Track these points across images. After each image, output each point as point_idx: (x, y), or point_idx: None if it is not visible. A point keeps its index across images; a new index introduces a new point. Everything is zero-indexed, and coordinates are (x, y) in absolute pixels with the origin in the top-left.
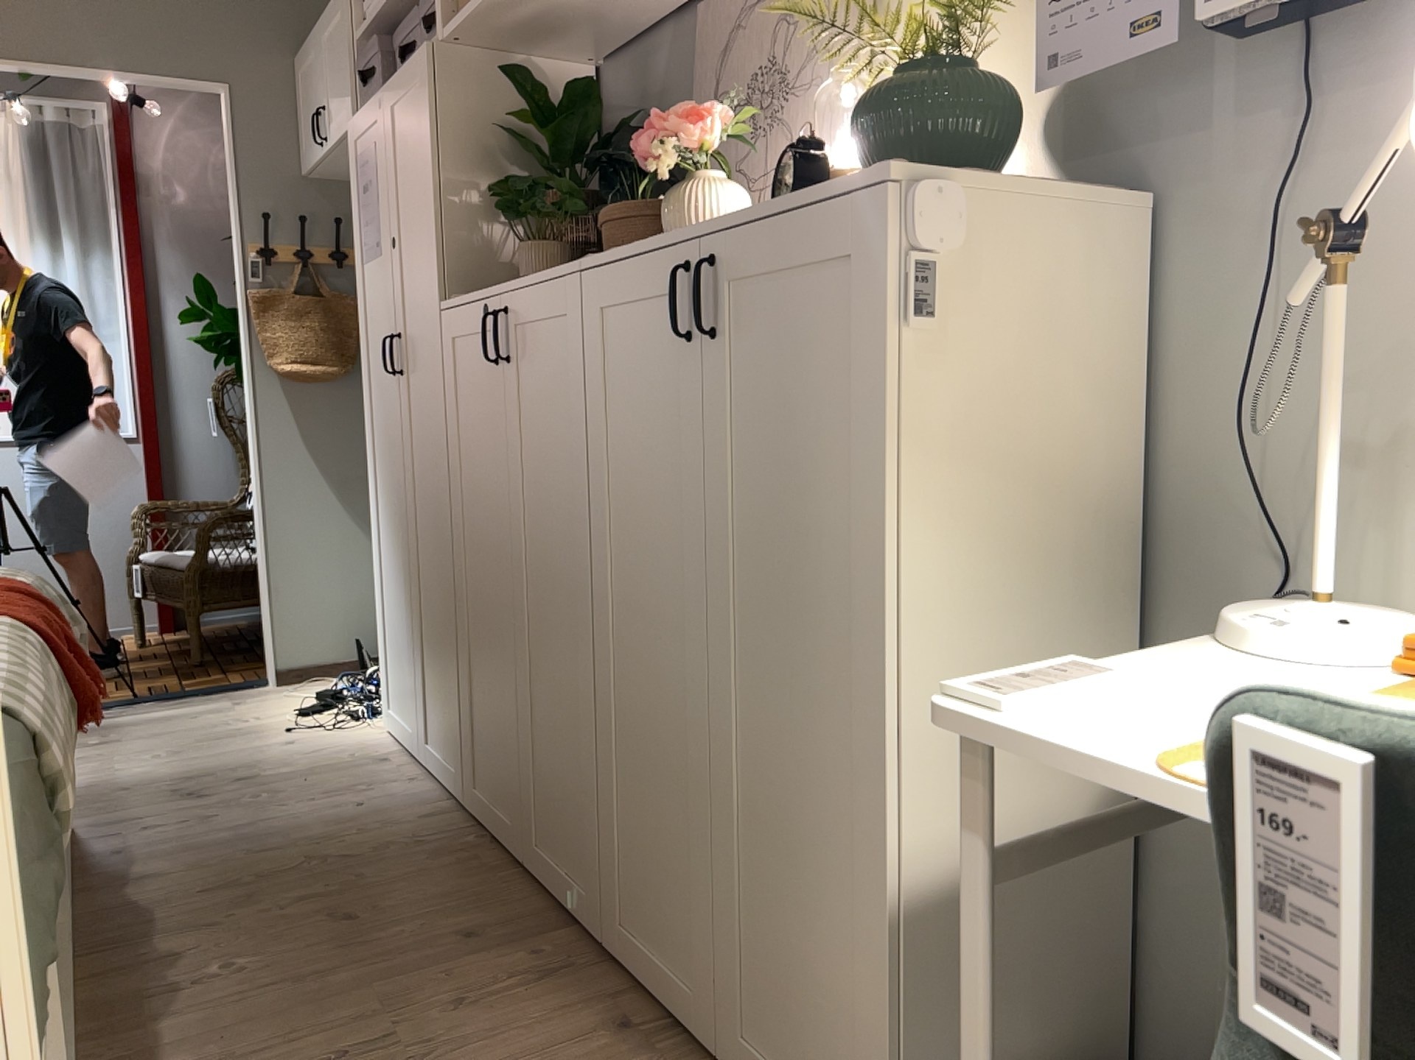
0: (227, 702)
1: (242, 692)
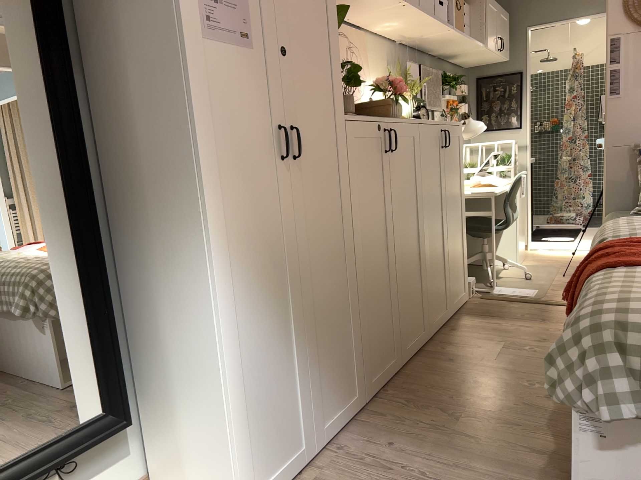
0: None
1: None
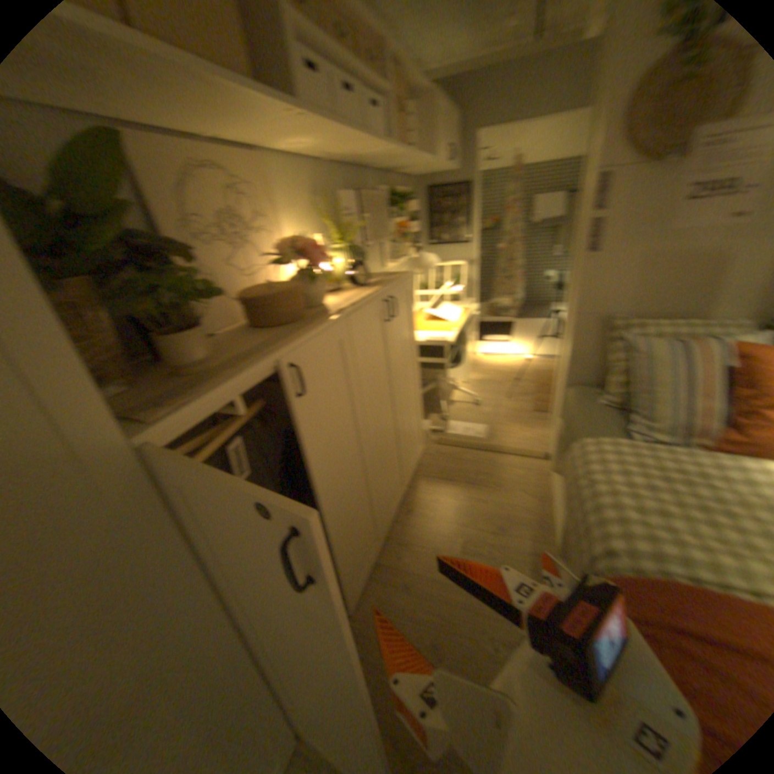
0: None
1: None
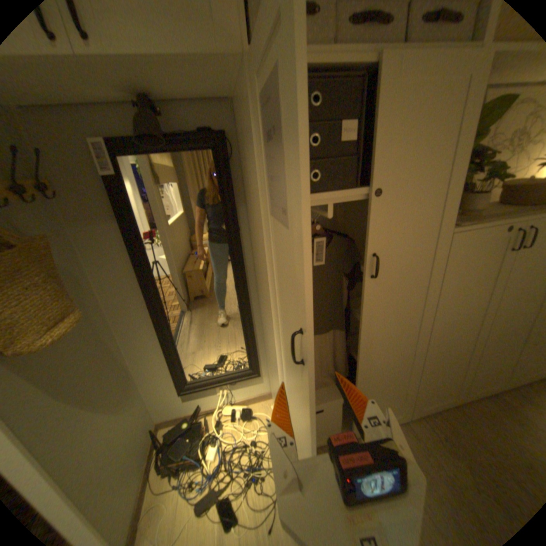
0: None
1: None
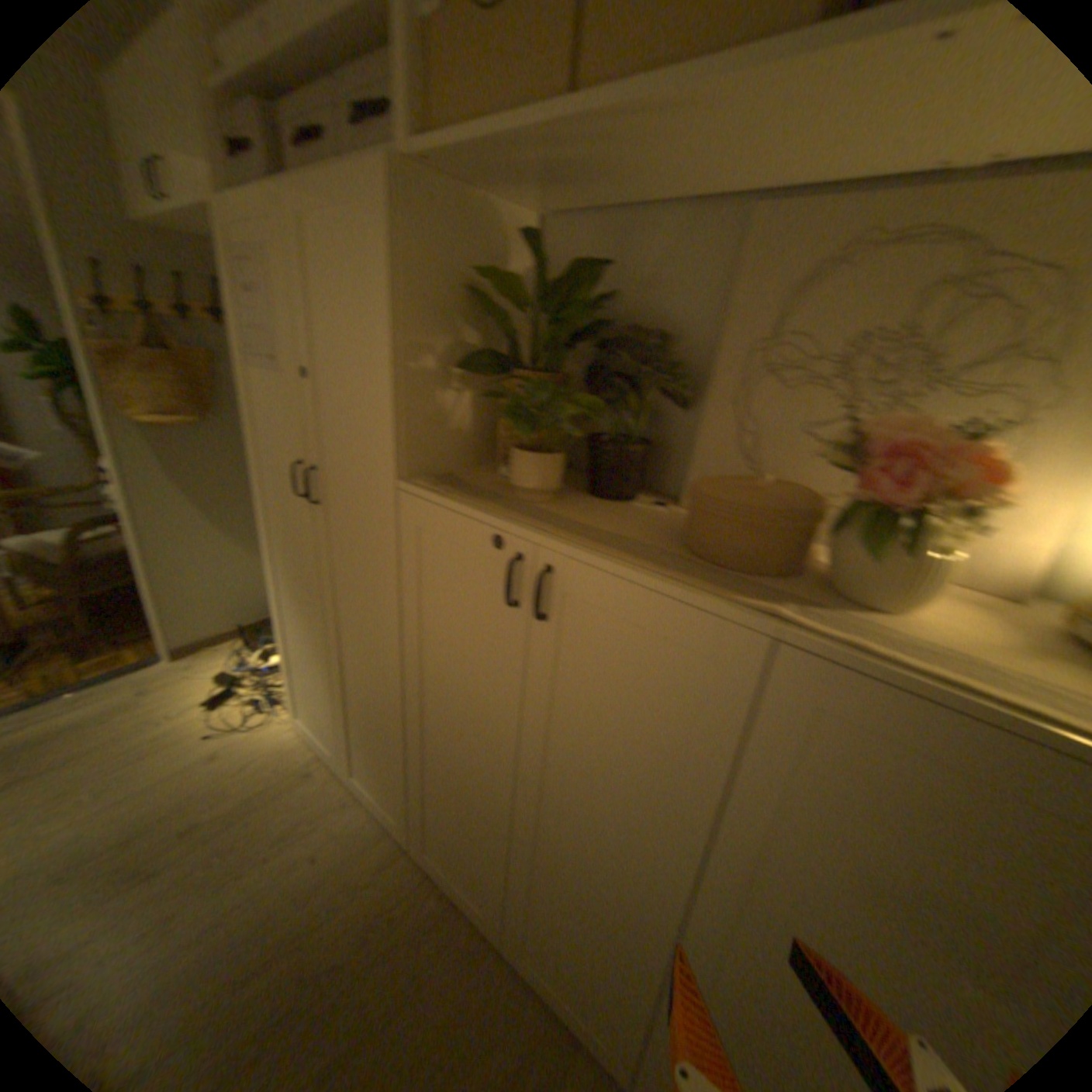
0: (127, 694)
1: (138, 678)
